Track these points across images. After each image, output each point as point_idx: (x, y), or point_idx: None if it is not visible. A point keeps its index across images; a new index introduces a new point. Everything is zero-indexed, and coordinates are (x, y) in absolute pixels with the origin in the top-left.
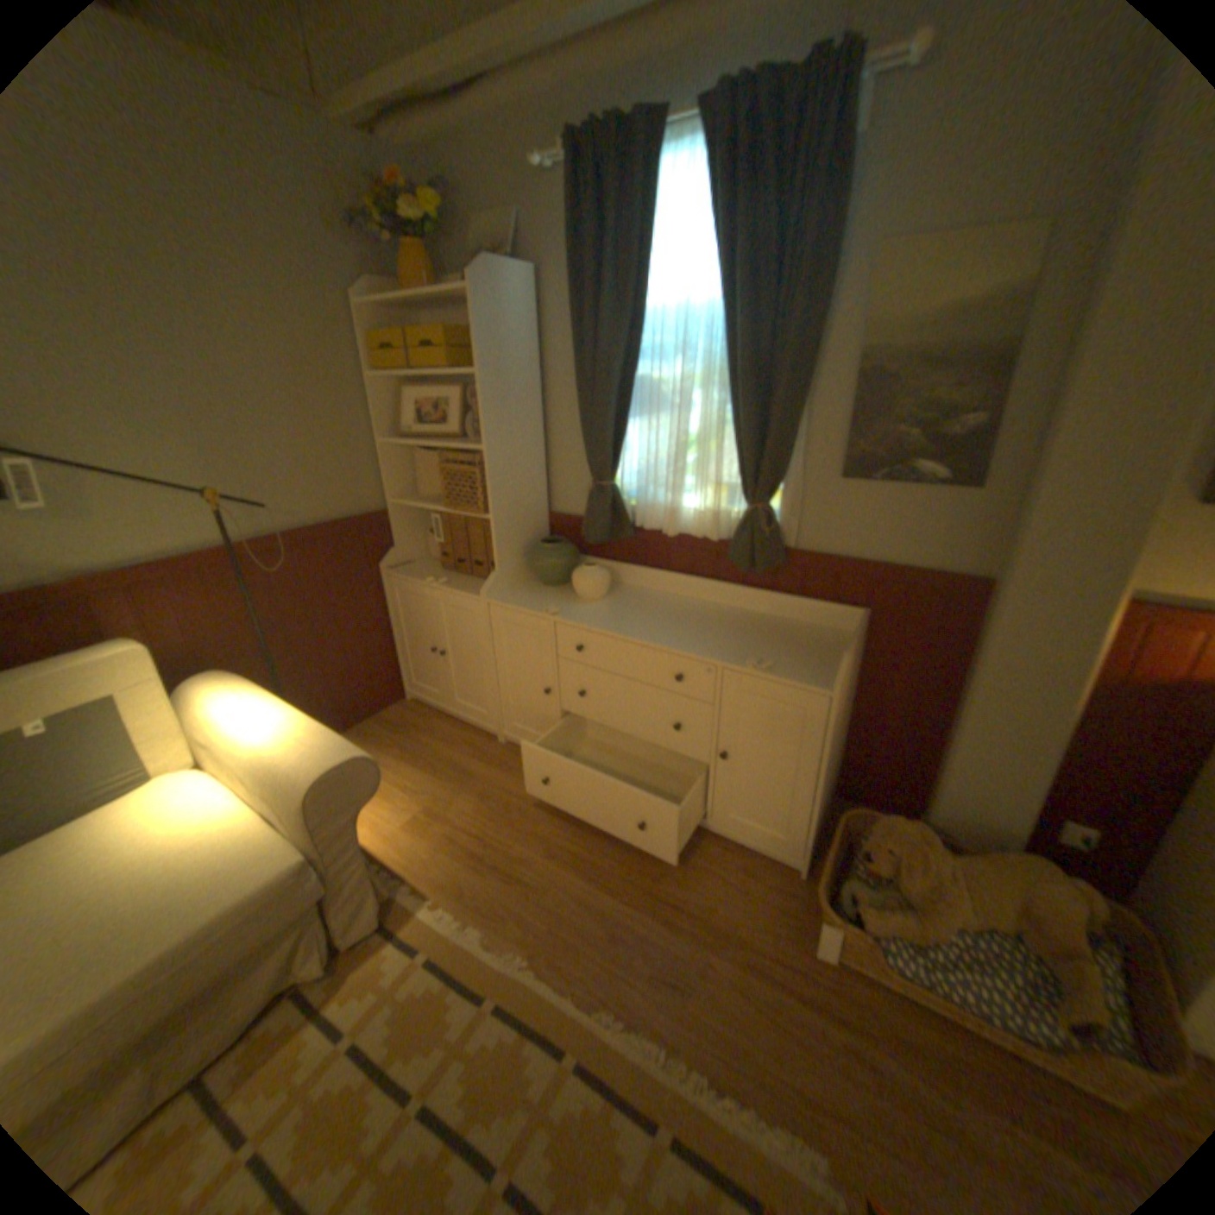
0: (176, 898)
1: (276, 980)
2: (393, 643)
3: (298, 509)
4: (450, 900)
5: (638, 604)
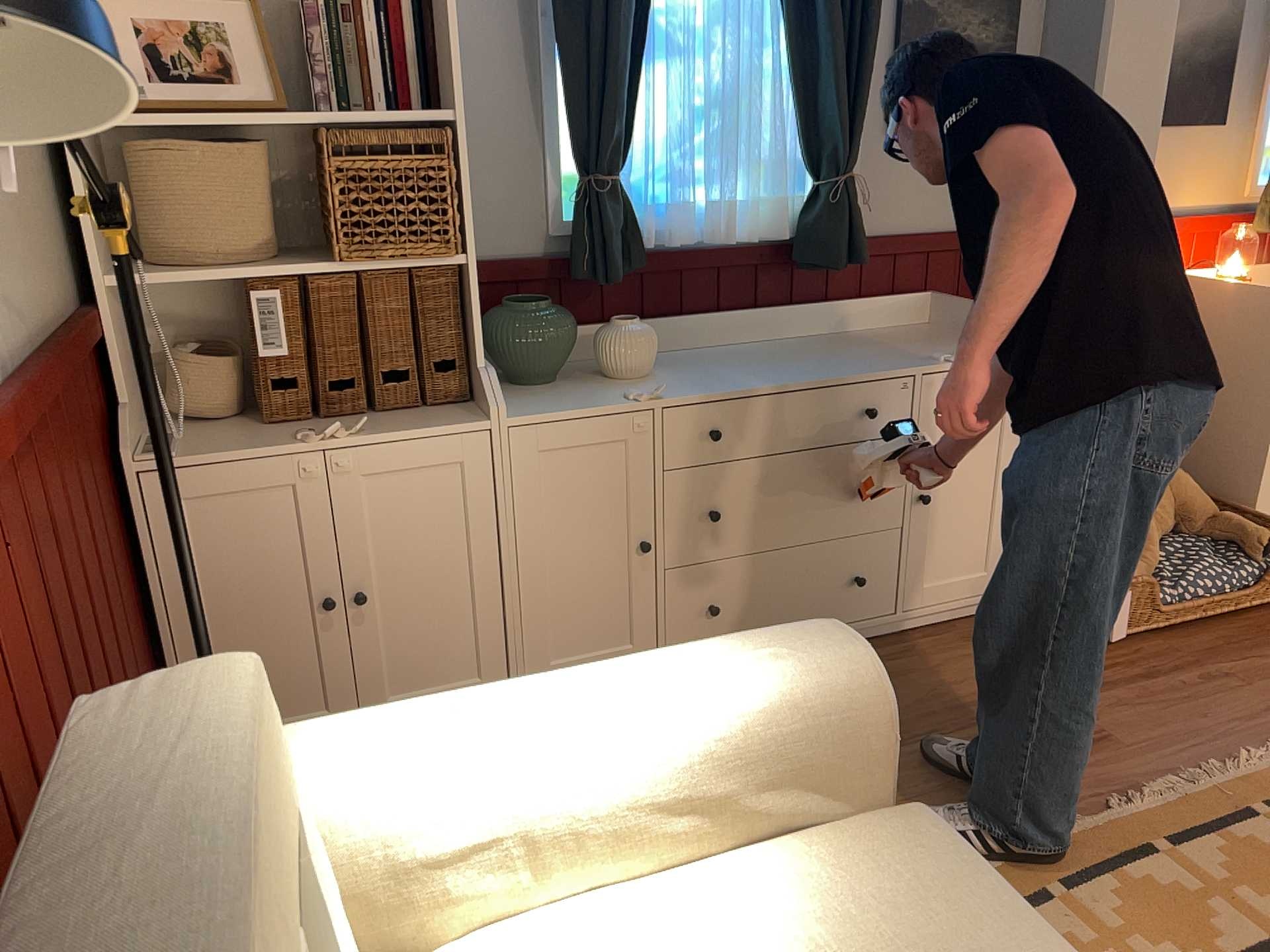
0: None
1: None
2: (158, 659)
3: (17, 301)
4: None
5: (705, 364)
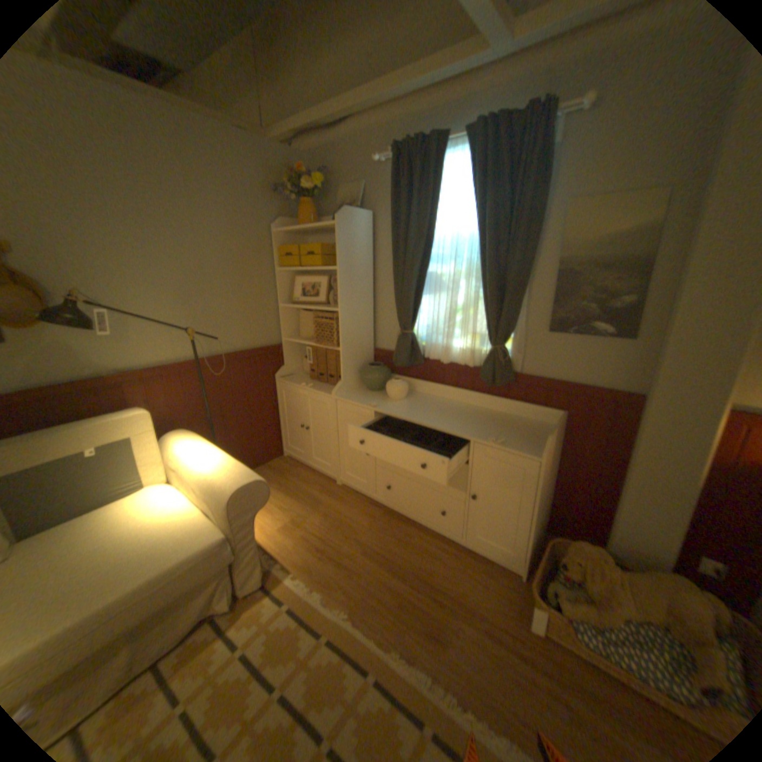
0: (155, 552)
1: (201, 611)
2: (280, 421)
3: (235, 341)
4: (303, 576)
5: (425, 403)
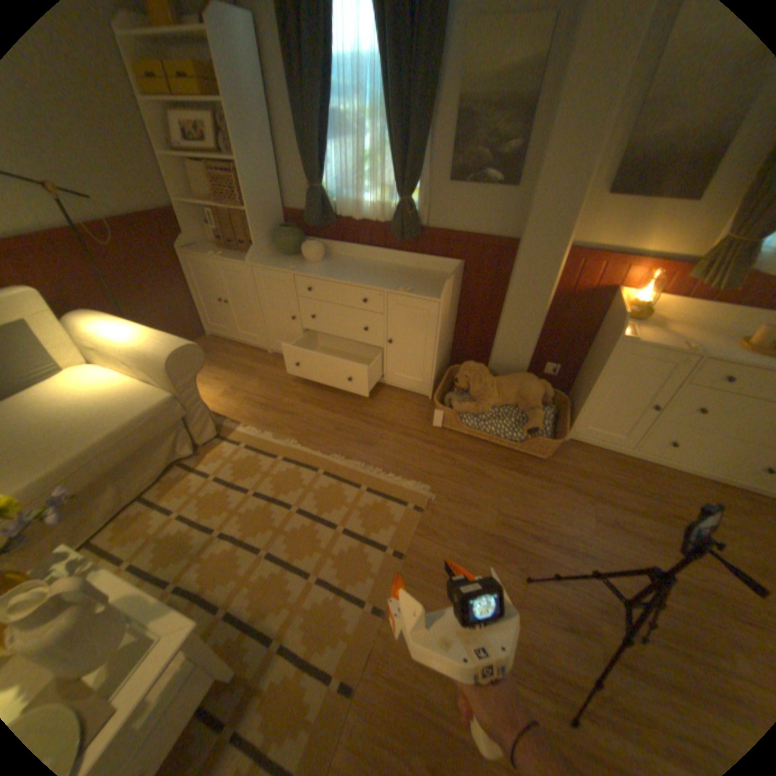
0: (106, 413)
1: (167, 458)
2: (192, 299)
3: (111, 203)
4: (253, 423)
5: (342, 264)
